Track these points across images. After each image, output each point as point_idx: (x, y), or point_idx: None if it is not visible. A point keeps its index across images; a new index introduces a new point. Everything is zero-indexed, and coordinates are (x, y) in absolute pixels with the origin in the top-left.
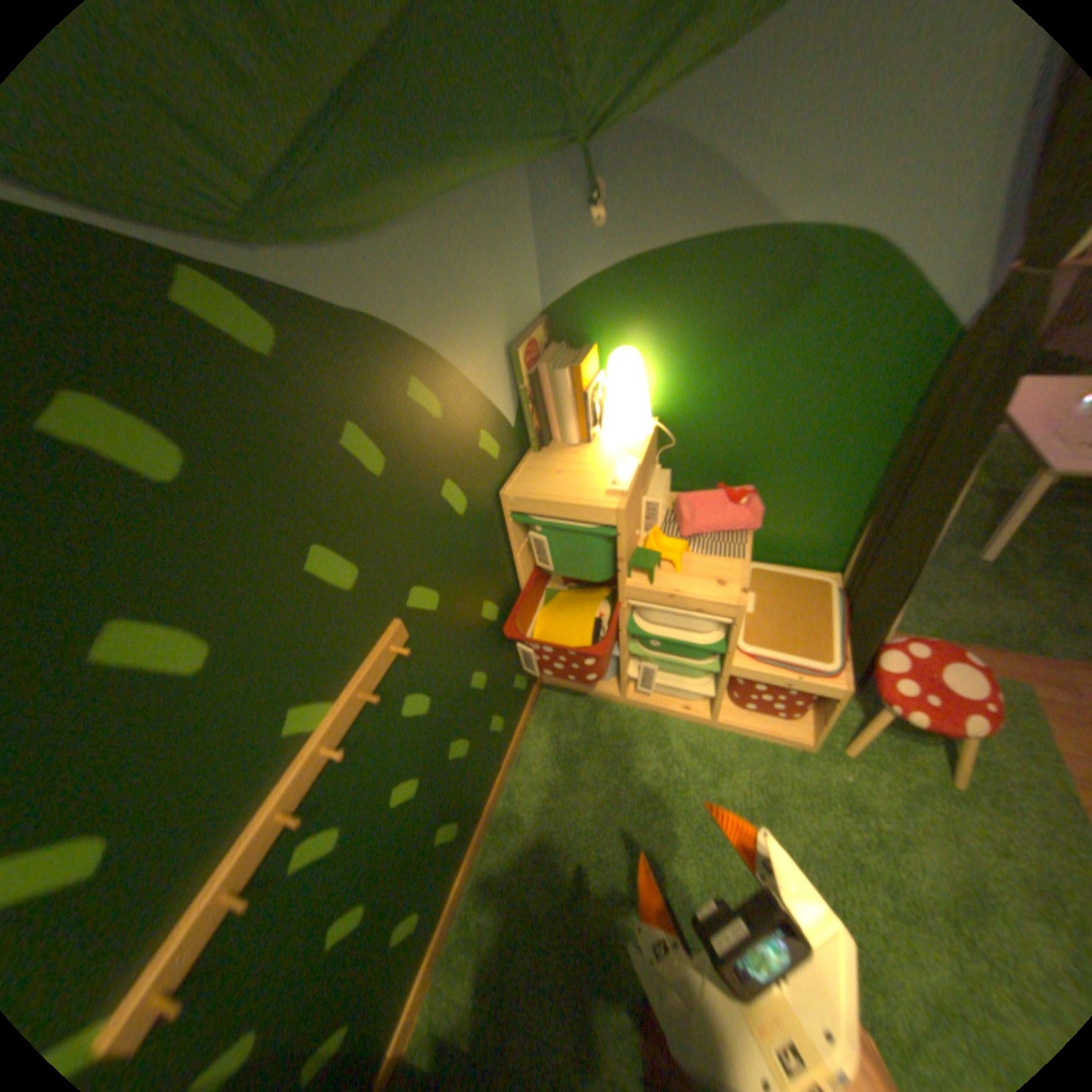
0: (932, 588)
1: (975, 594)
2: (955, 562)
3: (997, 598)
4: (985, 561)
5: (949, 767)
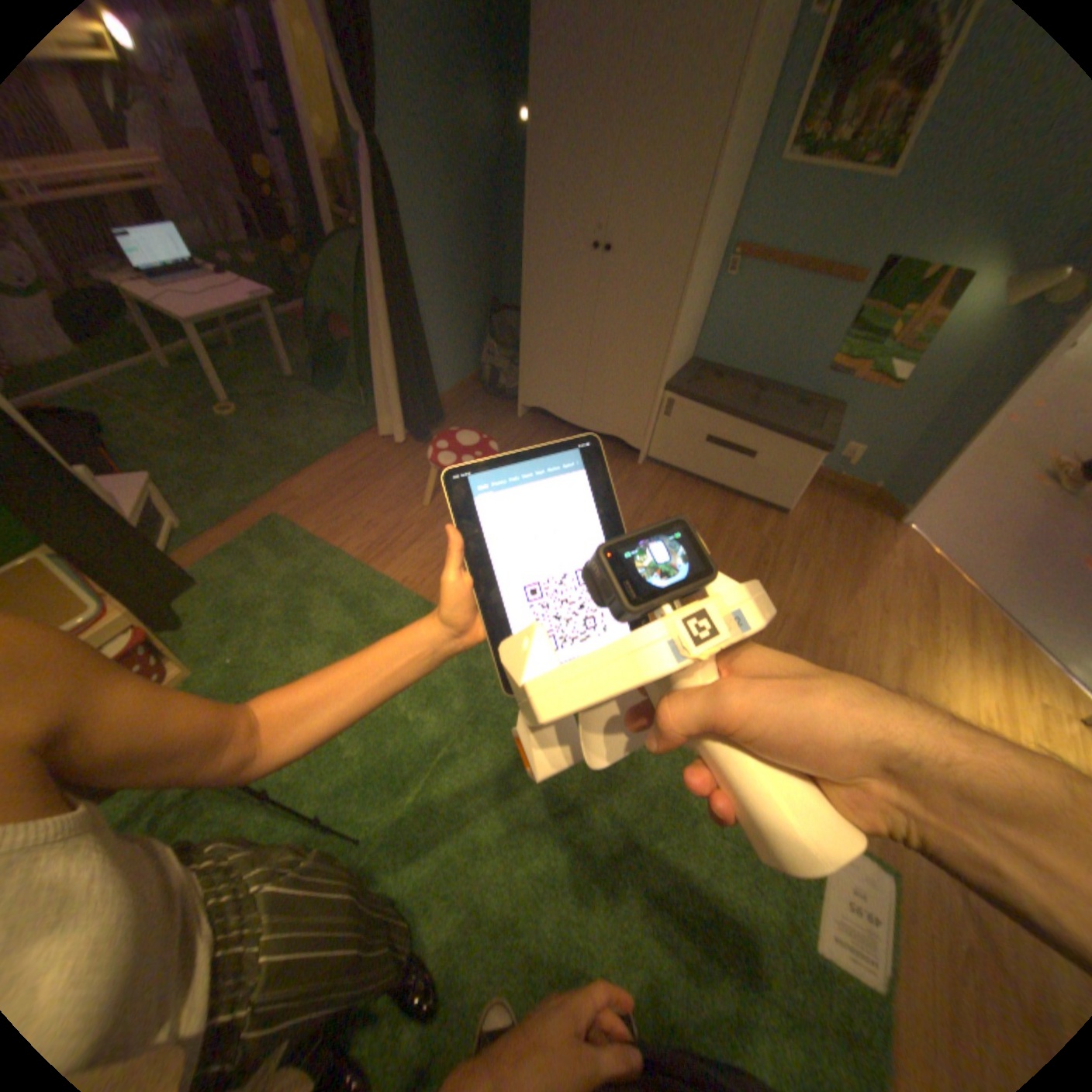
0: (174, 502)
1: (204, 486)
2: (175, 475)
3: (218, 479)
4: (193, 461)
5: (272, 593)
